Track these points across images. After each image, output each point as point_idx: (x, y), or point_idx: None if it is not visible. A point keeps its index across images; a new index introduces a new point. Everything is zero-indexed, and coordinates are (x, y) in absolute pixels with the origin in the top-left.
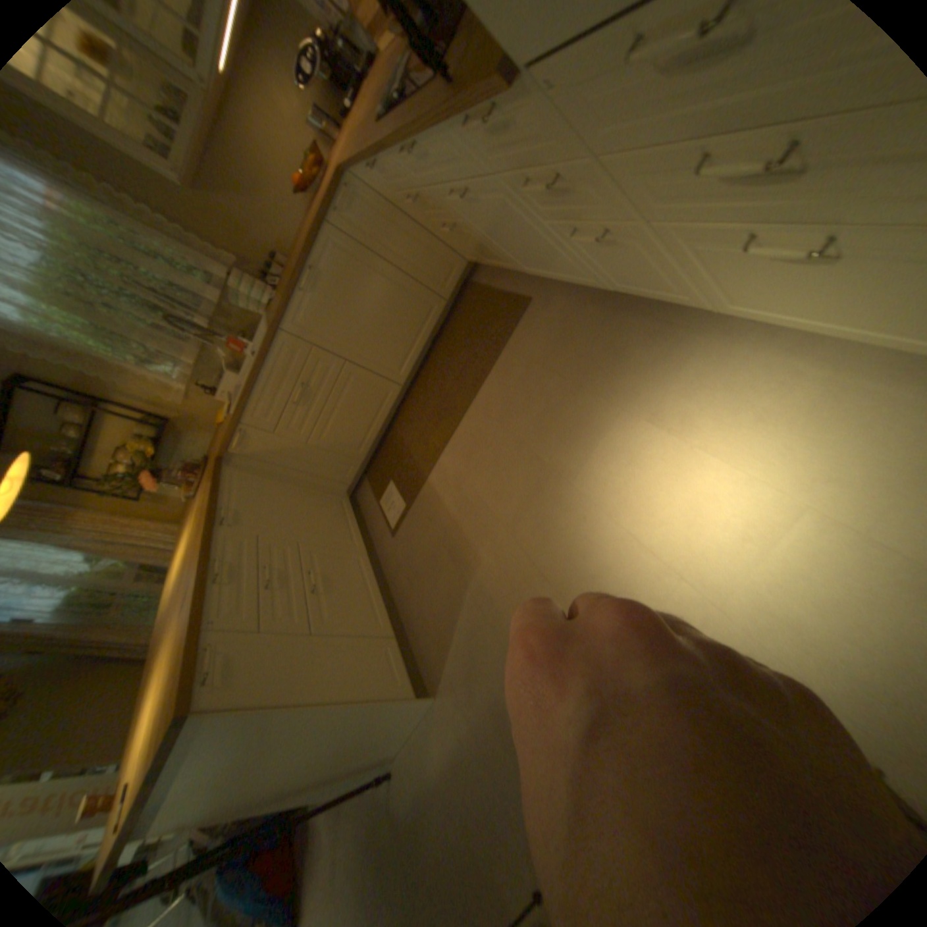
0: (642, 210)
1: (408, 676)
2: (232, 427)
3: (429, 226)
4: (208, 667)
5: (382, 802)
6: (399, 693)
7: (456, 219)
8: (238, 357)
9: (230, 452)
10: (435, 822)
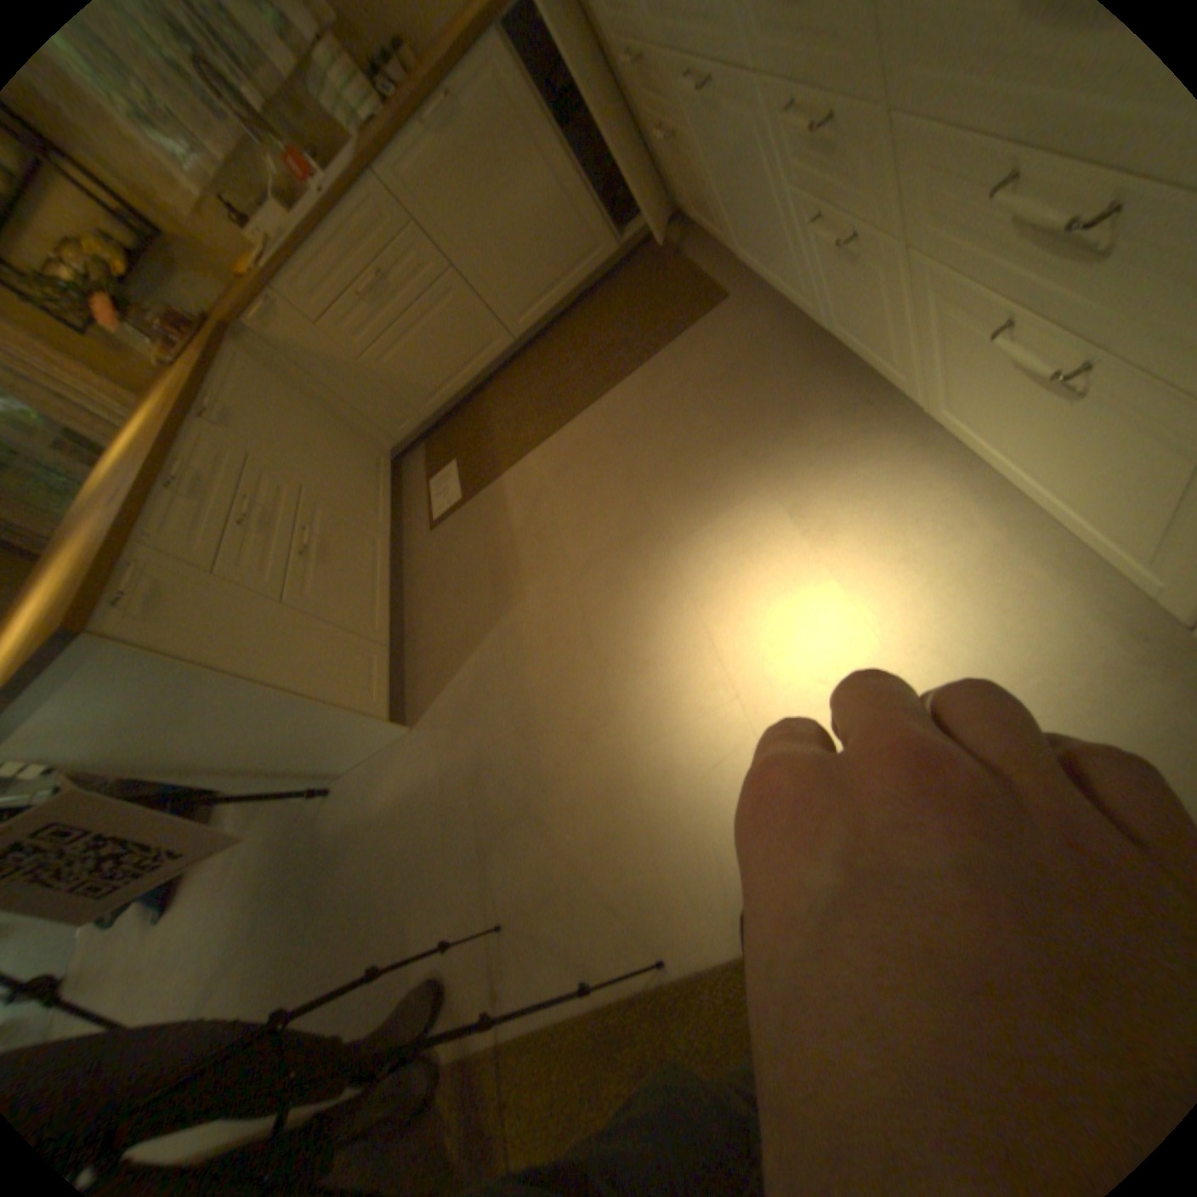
0: (908, 225)
1: (389, 695)
2: (255, 286)
3: (639, 119)
4: (126, 587)
5: (310, 817)
6: (370, 708)
7: (679, 125)
8: (296, 186)
9: (243, 324)
10: (363, 852)
